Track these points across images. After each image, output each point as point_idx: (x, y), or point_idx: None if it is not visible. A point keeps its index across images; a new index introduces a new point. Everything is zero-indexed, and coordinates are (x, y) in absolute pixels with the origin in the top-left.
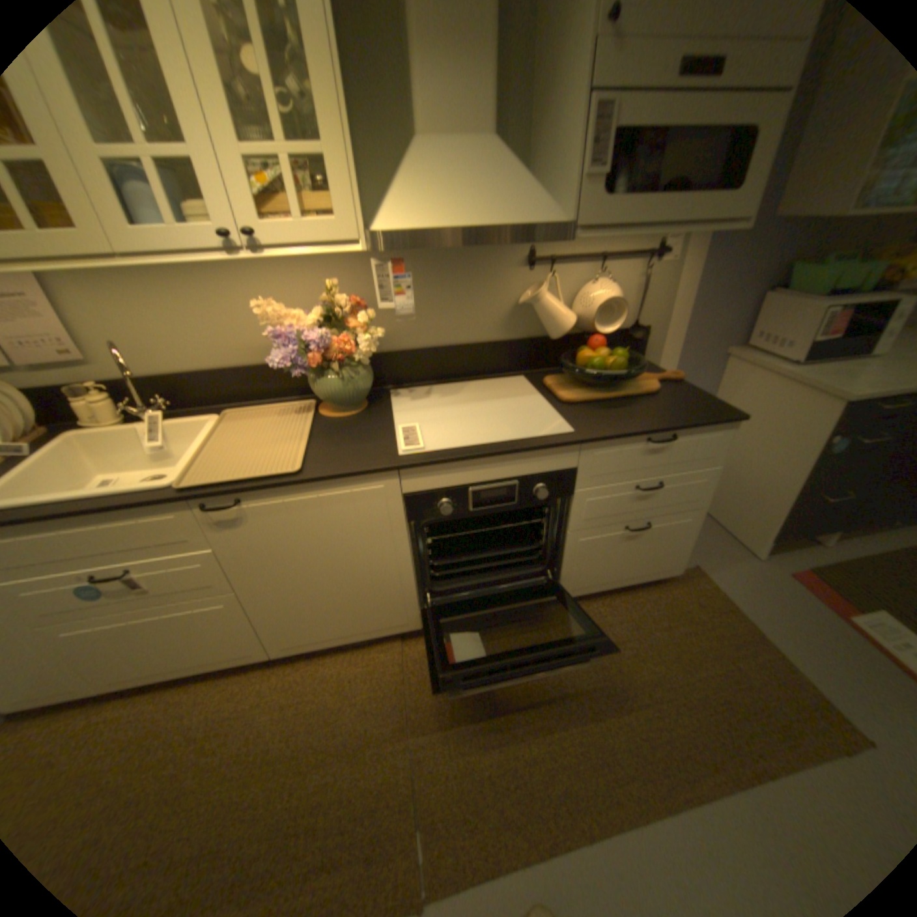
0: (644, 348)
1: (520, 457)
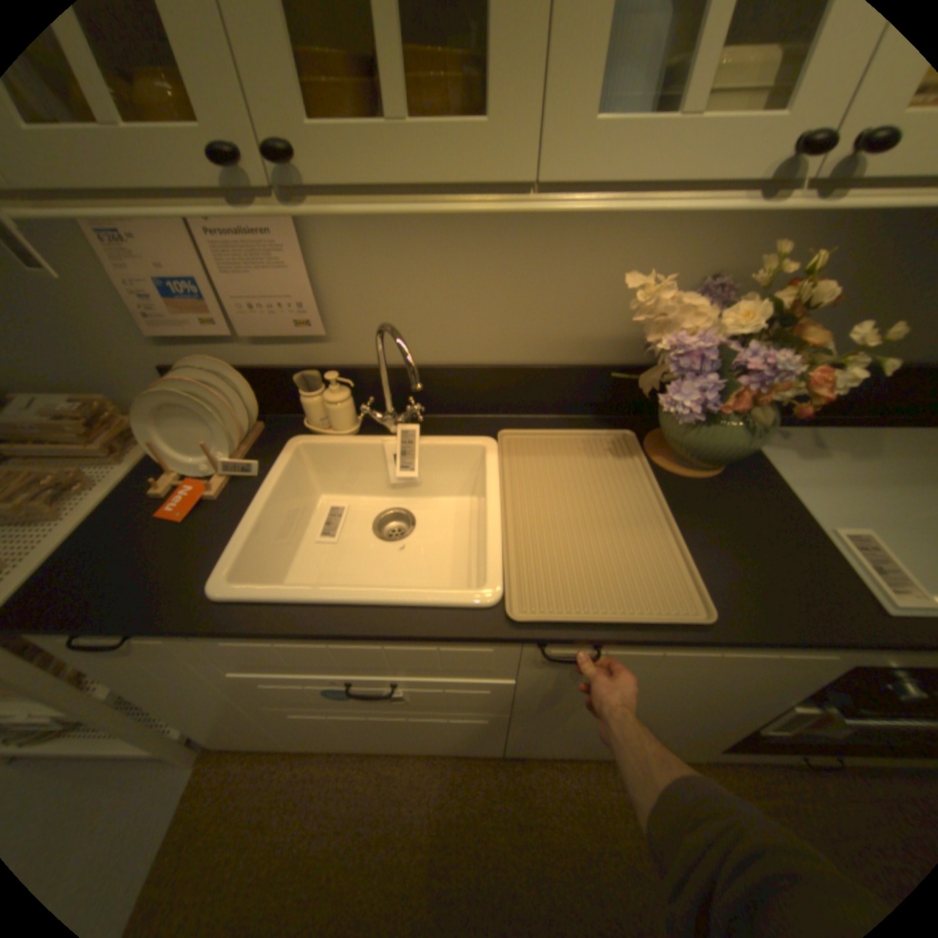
0: None
1: None
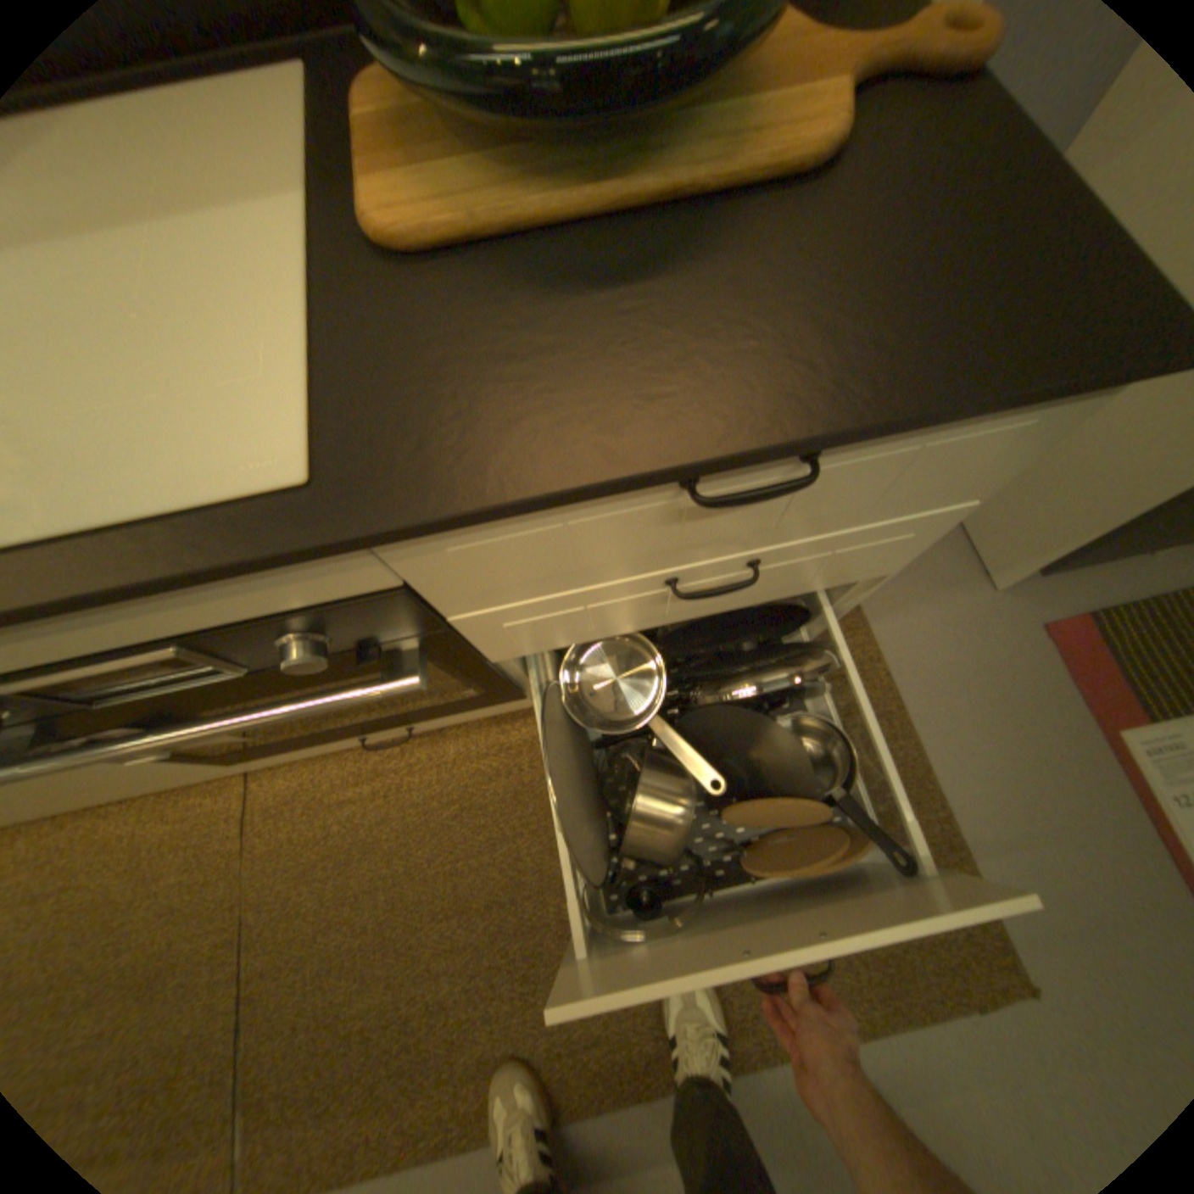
0: None
1: (83, 609)
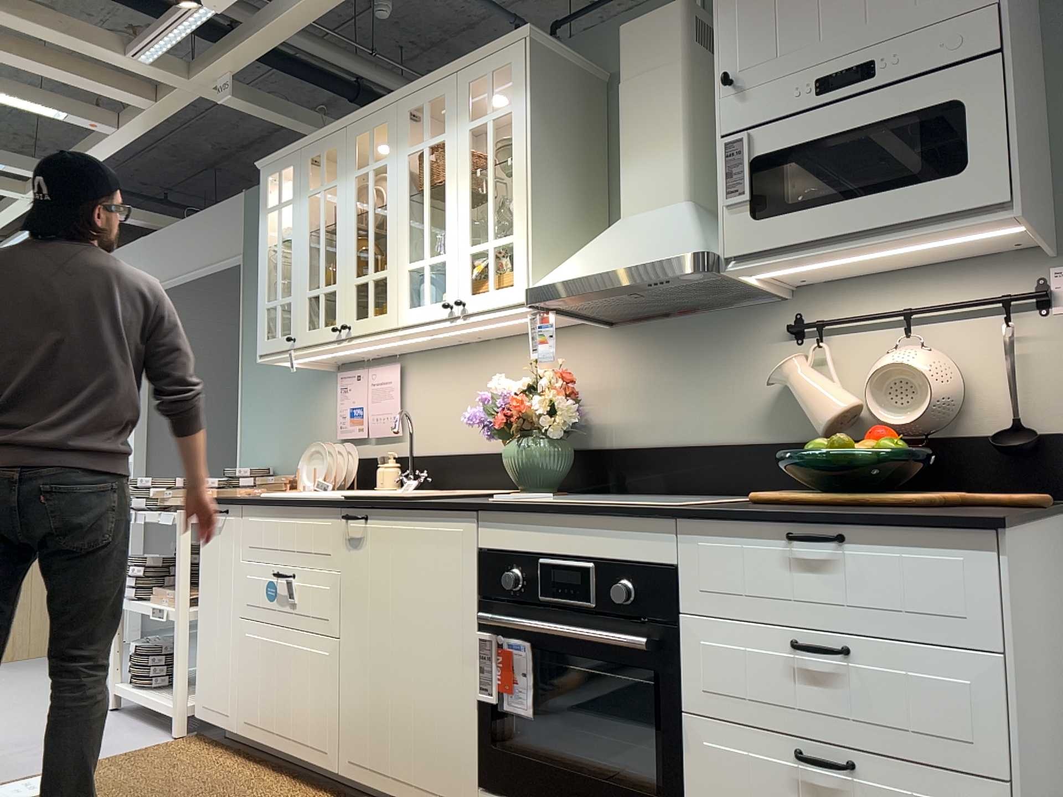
0: (1056, 476)
1: (596, 525)
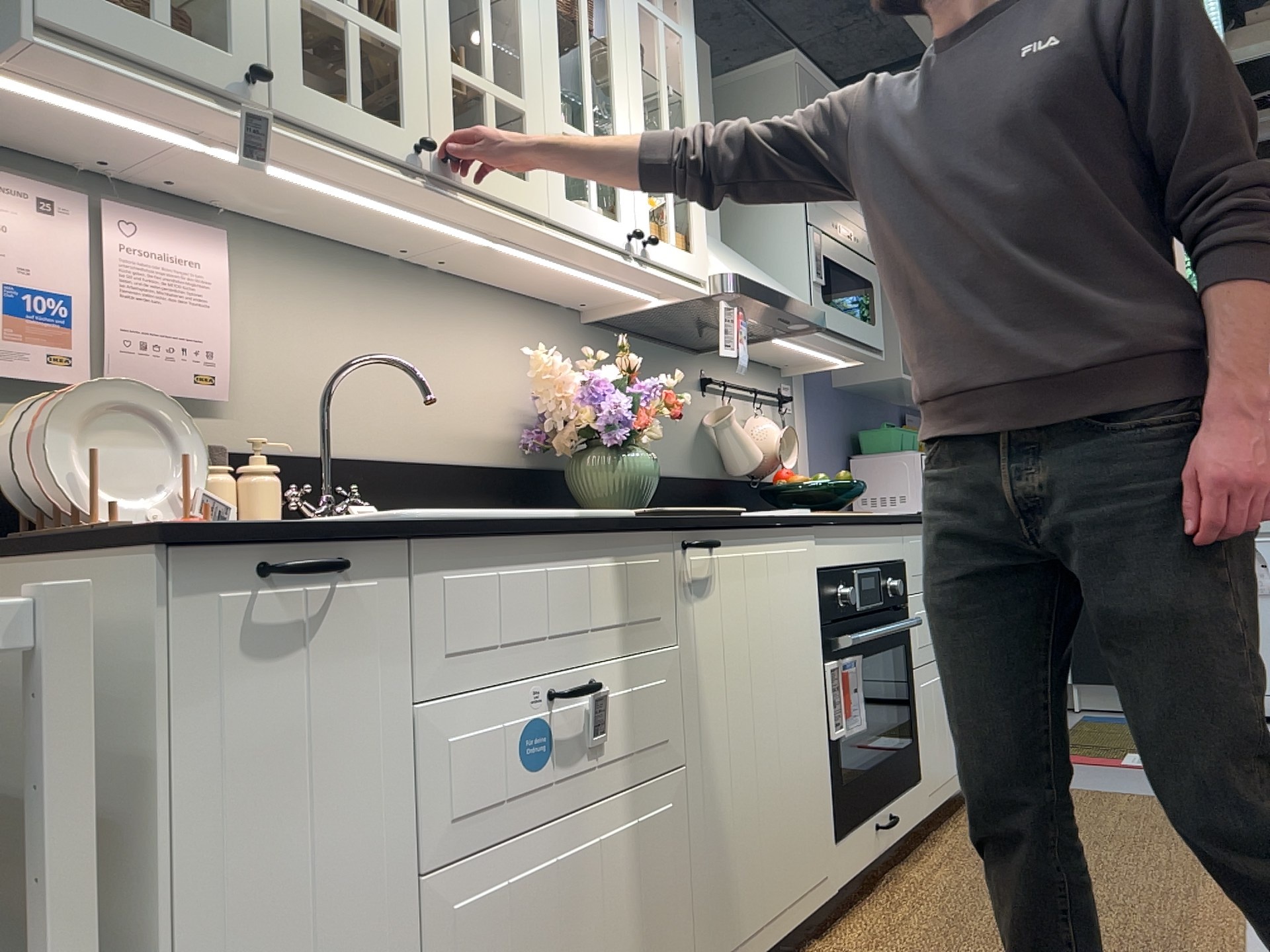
0: None
1: (877, 532)
